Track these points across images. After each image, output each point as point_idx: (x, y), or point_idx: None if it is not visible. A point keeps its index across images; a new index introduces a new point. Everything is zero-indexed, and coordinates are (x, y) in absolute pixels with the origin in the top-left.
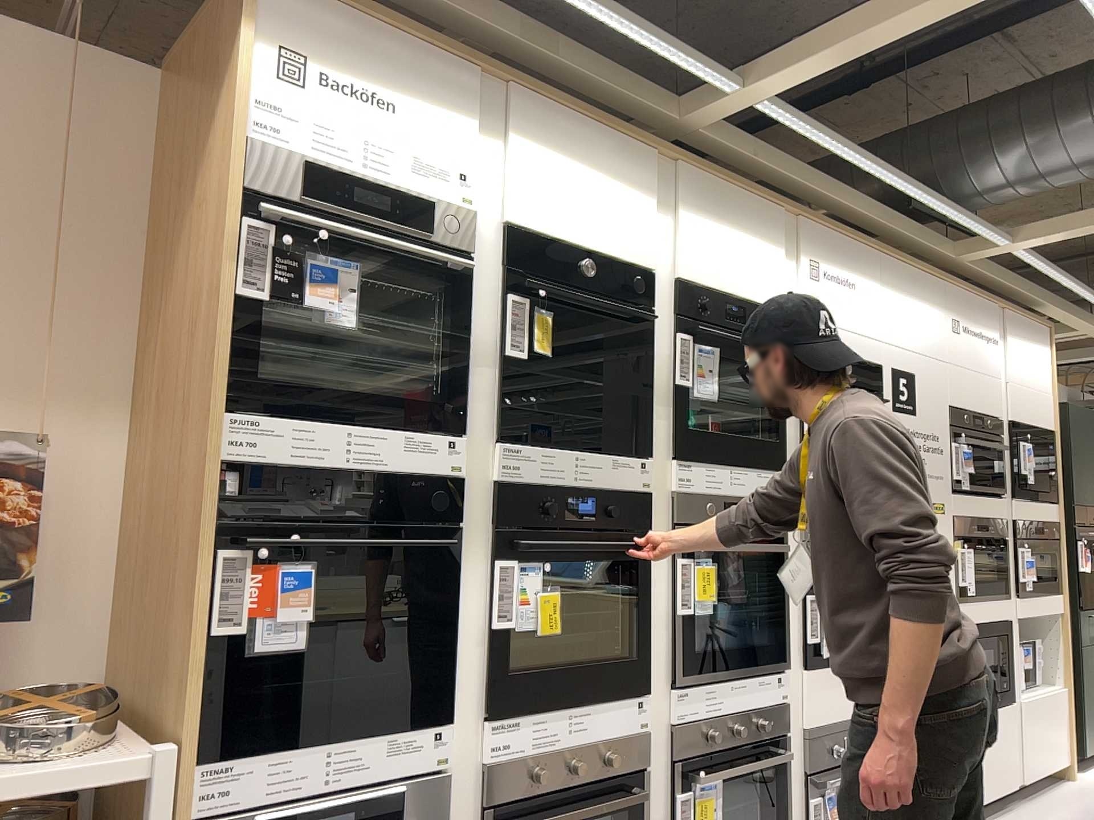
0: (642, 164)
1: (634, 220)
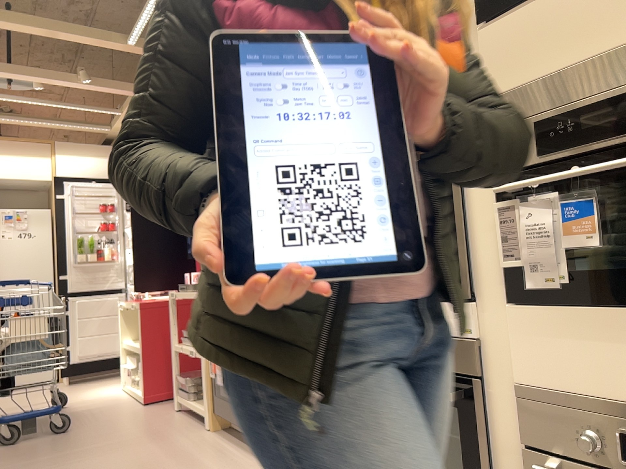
0: None
1: None
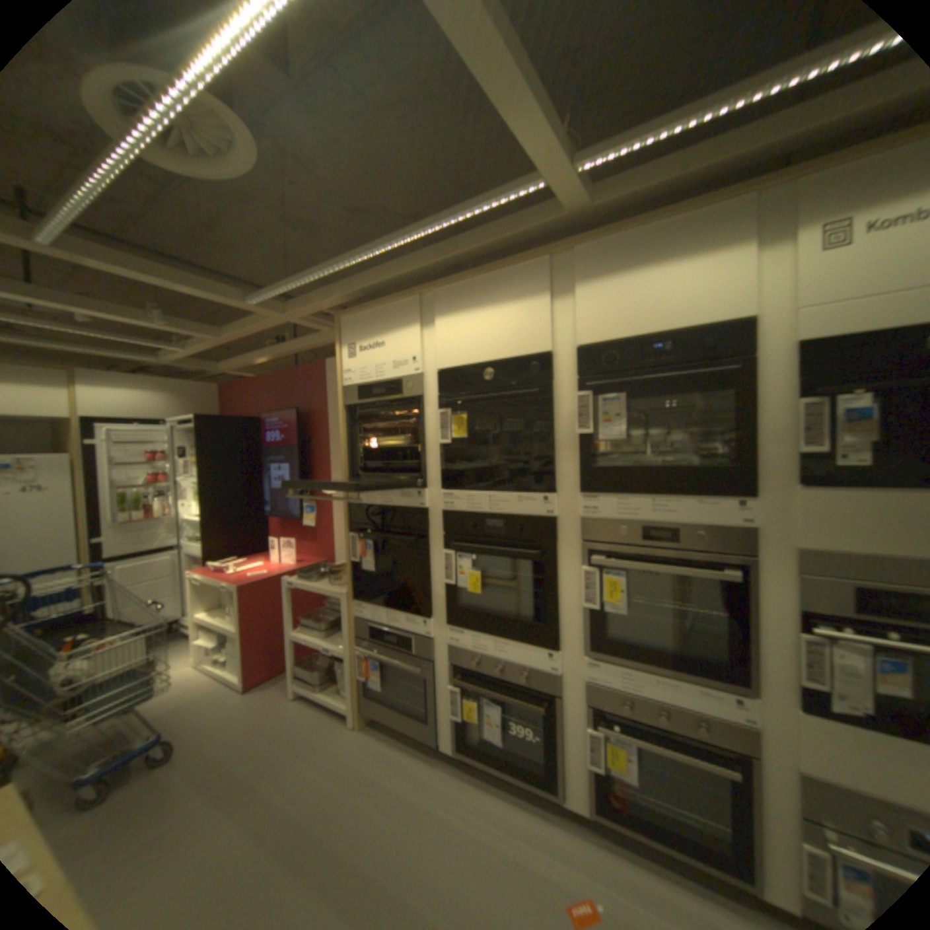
0: (534, 268)
1: (528, 318)
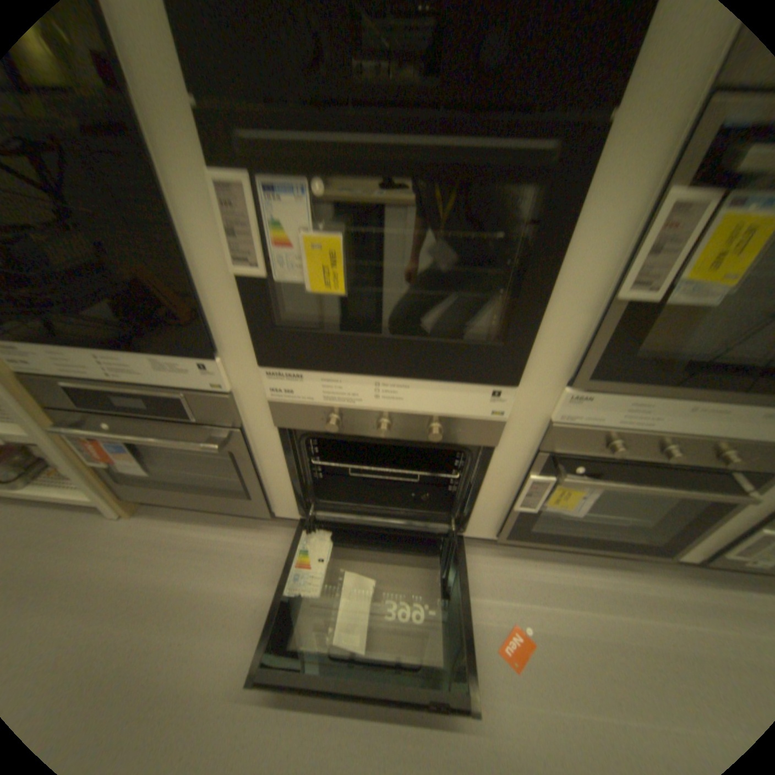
0: None
1: None
